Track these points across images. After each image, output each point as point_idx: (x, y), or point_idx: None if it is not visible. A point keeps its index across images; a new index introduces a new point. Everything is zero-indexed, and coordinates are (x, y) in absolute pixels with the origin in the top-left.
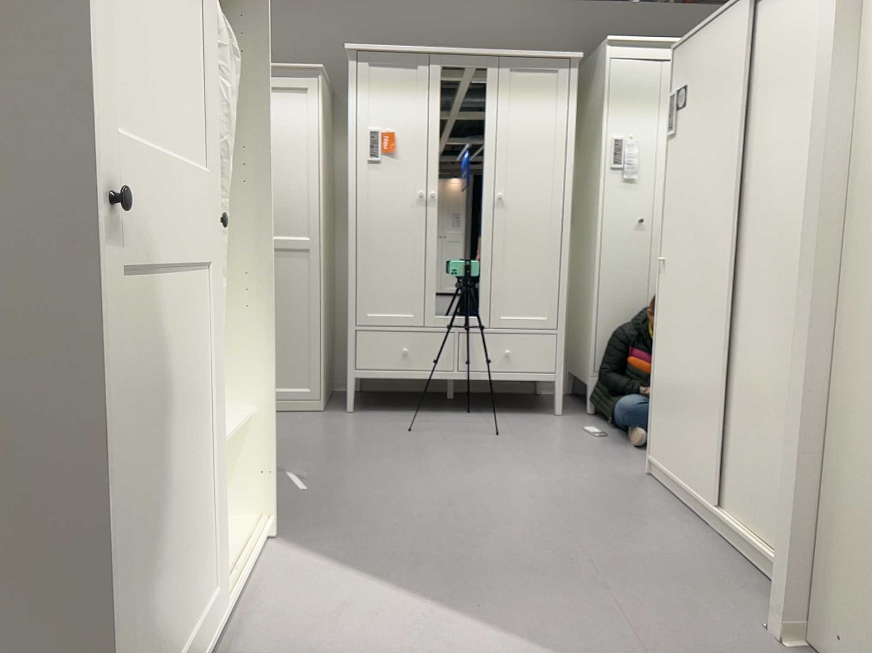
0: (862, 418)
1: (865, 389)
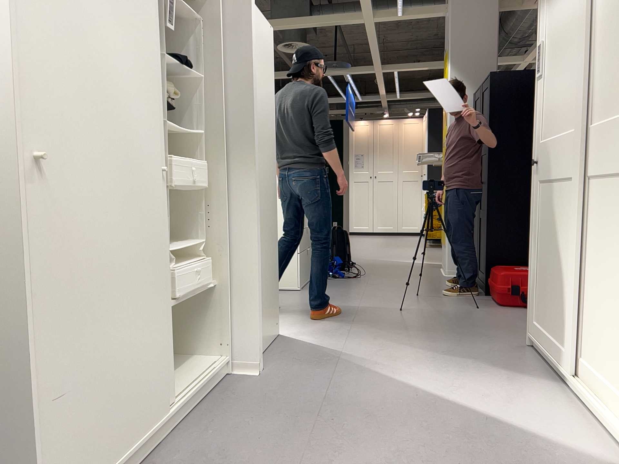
0: (259, 239)
1: (259, 227)
